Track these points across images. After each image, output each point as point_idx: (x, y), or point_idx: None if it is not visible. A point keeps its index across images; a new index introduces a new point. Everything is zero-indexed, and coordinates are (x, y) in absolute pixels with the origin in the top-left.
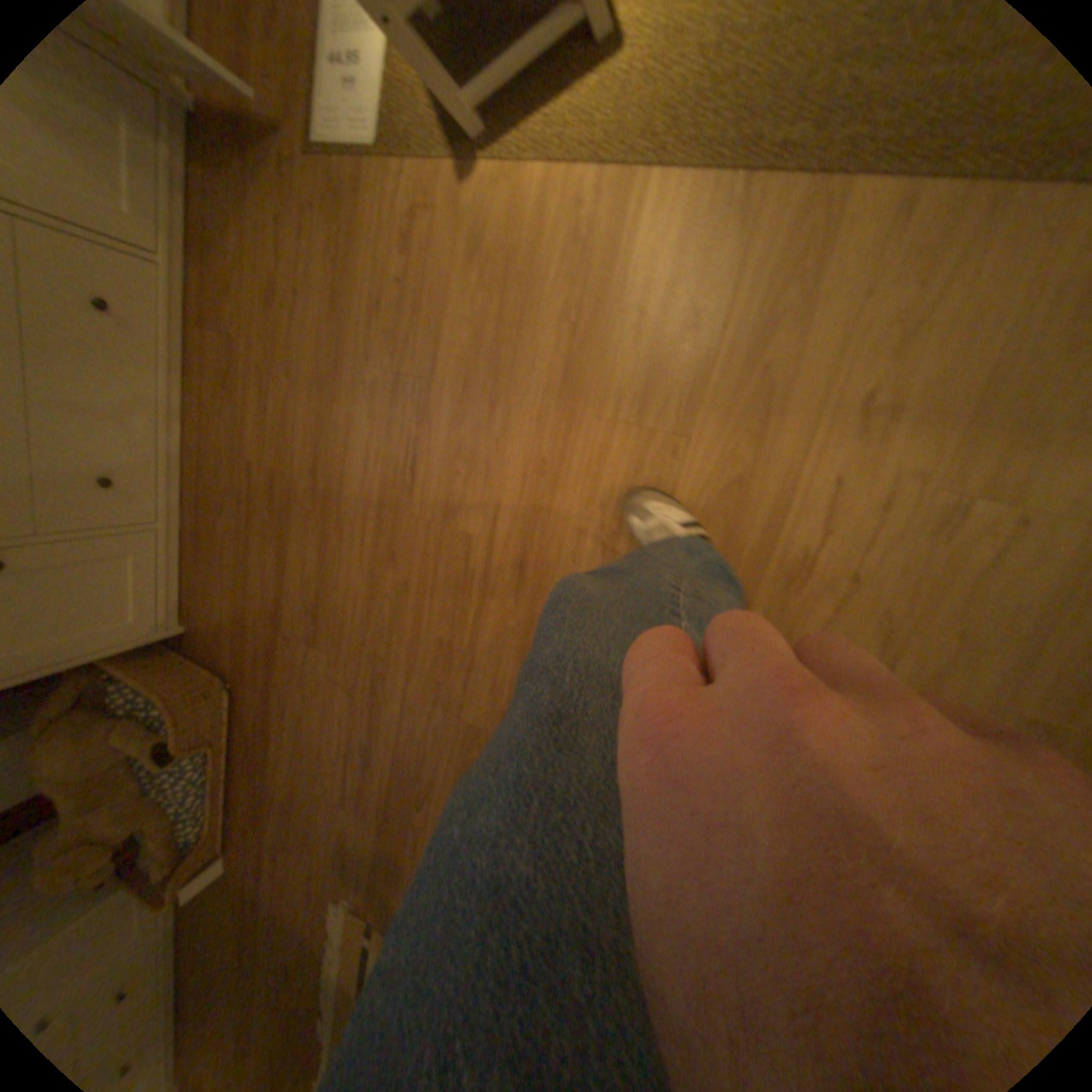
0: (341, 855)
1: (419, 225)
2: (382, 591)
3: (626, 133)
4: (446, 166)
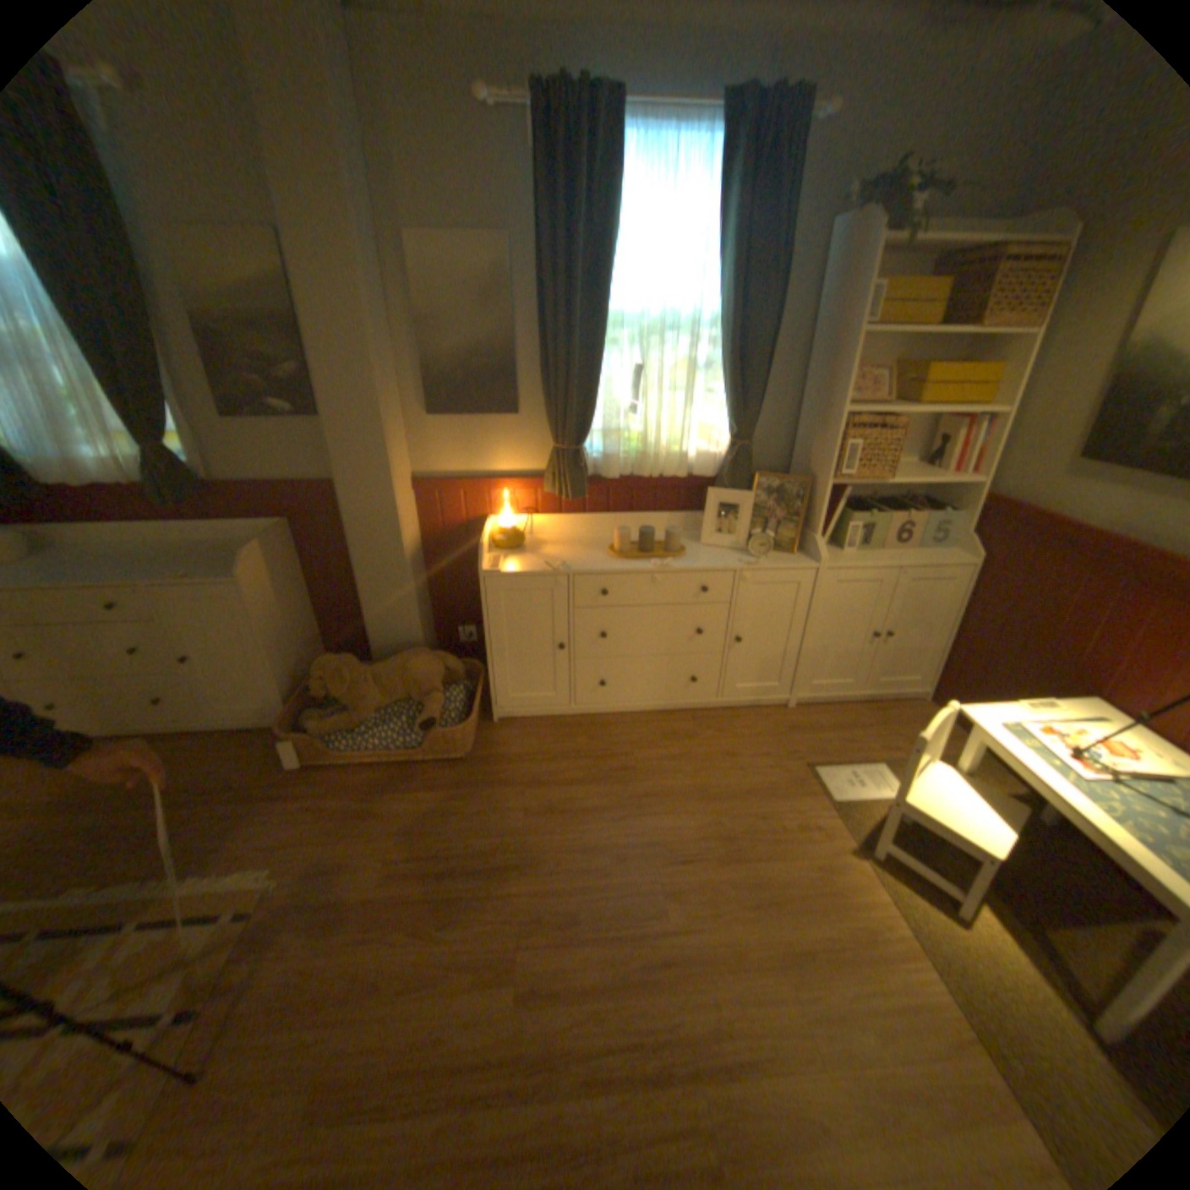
0: (330, 881)
1: (818, 839)
2: (593, 865)
3: (939, 952)
4: (853, 848)
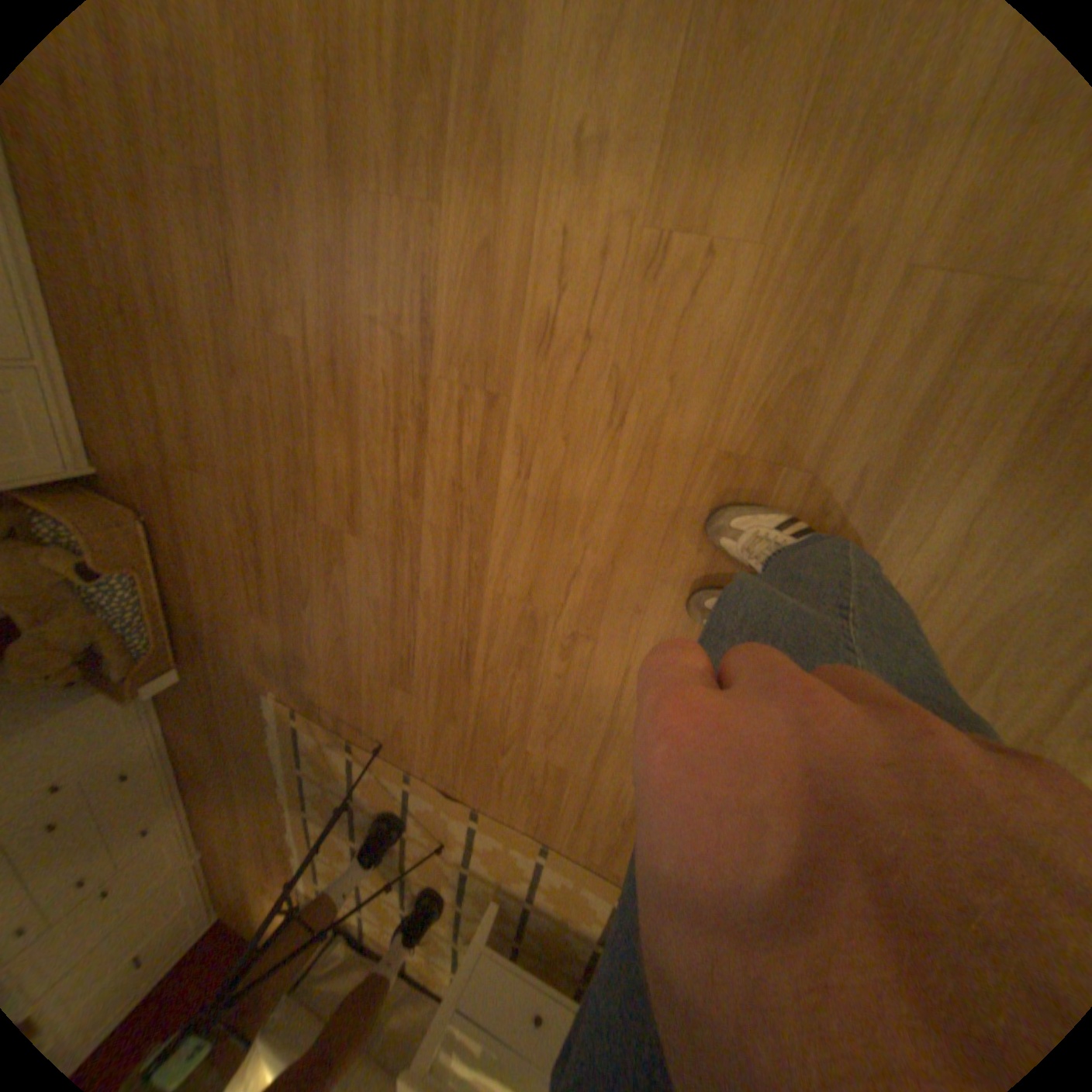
0: (258, 655)
1: None
2: (230, 407)
3: None
4: None
